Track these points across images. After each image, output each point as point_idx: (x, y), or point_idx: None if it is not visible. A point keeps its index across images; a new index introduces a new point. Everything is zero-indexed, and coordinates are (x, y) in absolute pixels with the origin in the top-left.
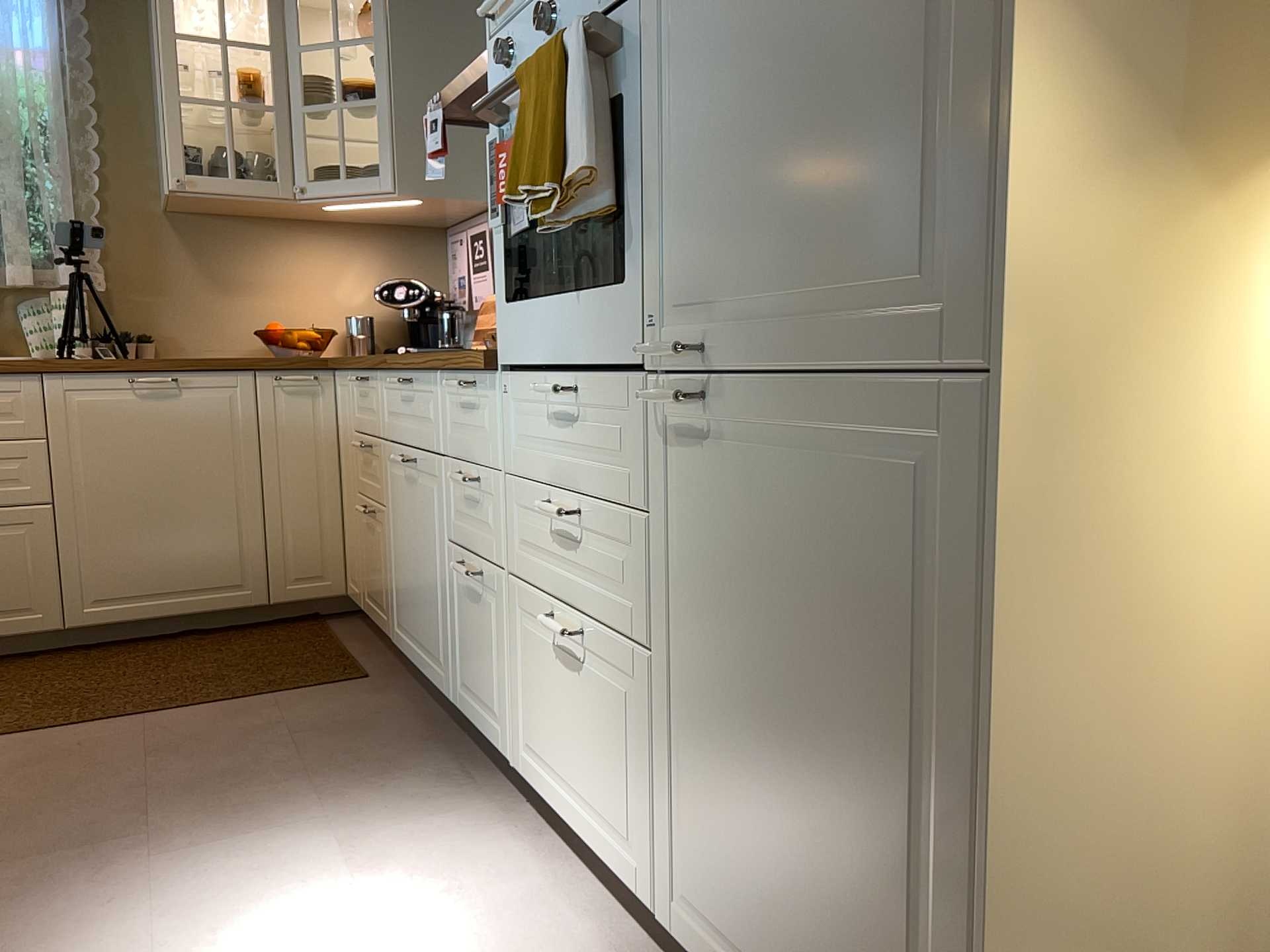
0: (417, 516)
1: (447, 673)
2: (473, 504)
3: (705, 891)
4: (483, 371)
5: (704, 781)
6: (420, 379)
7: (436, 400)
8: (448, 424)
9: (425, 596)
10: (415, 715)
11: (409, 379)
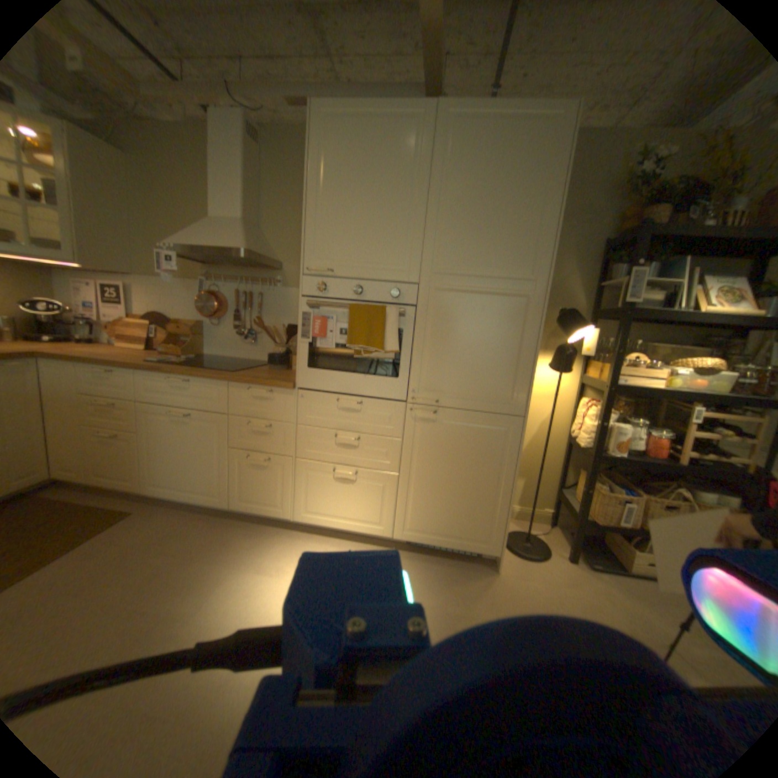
0: (188, 438)
1: (222, 498)
2: (260, 433)
3: (415, 522)
4: (286, 389)
5: (417, 498)
6: (201, 382)
7: (221, 393)
8: (235, 403)
9: (195, 471)
10: (186, 520)
11: (183, 380)
